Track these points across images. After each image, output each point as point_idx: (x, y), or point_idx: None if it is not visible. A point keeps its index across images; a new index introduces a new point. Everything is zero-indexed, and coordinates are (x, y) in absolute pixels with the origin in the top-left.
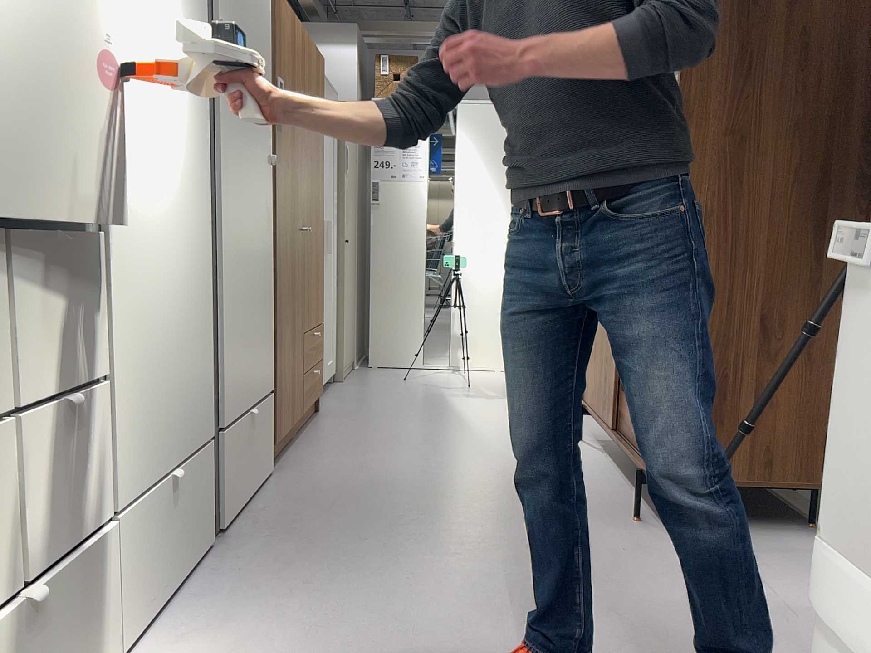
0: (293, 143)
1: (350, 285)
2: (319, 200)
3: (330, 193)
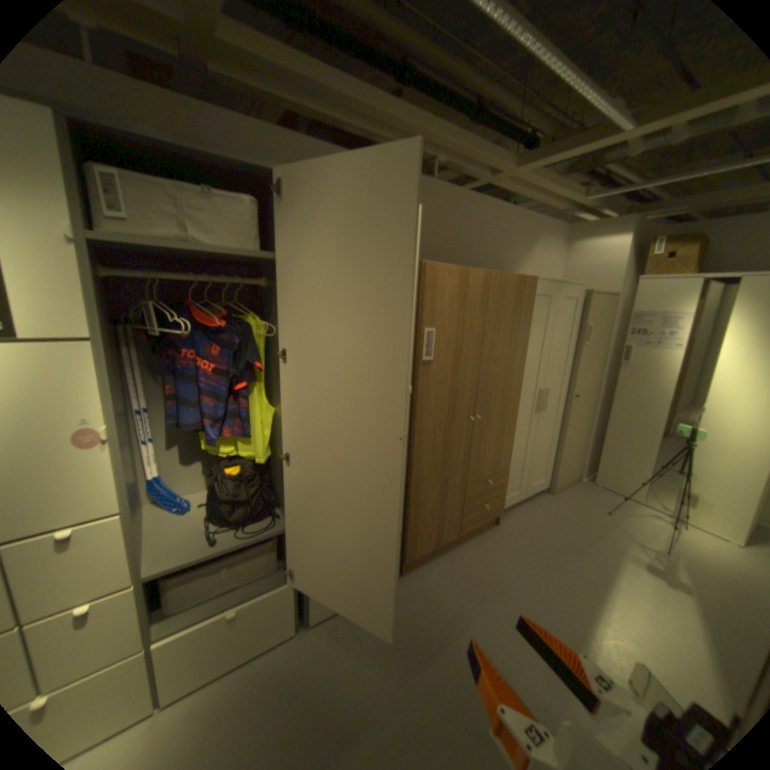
0: (457, 364)
1: (580, 426)
2: (513, 387)
3: (560, 364)
